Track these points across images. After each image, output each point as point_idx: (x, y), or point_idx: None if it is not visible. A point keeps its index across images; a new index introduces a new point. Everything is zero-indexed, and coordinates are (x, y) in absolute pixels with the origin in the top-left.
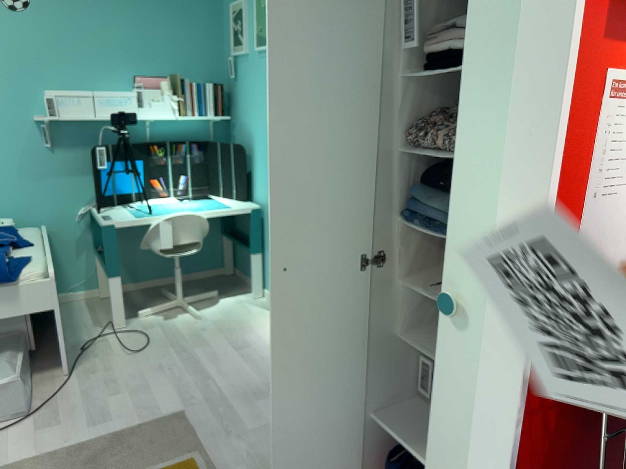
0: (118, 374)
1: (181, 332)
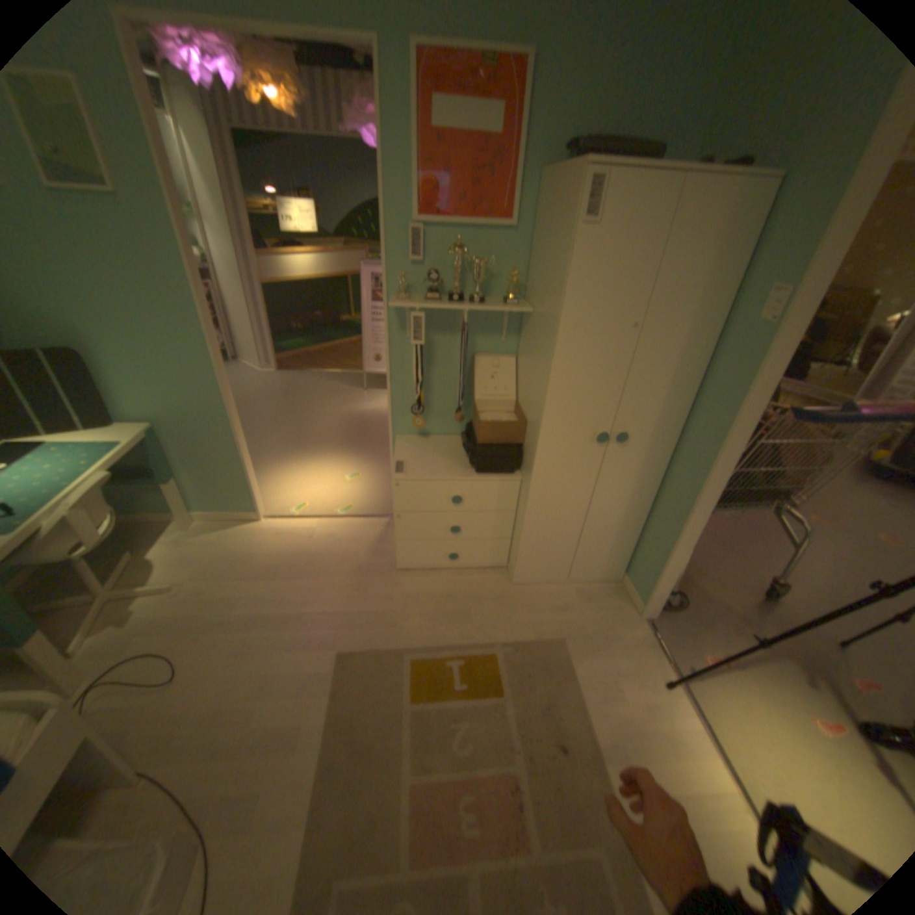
0: (205, 708)
1: (178, 617)
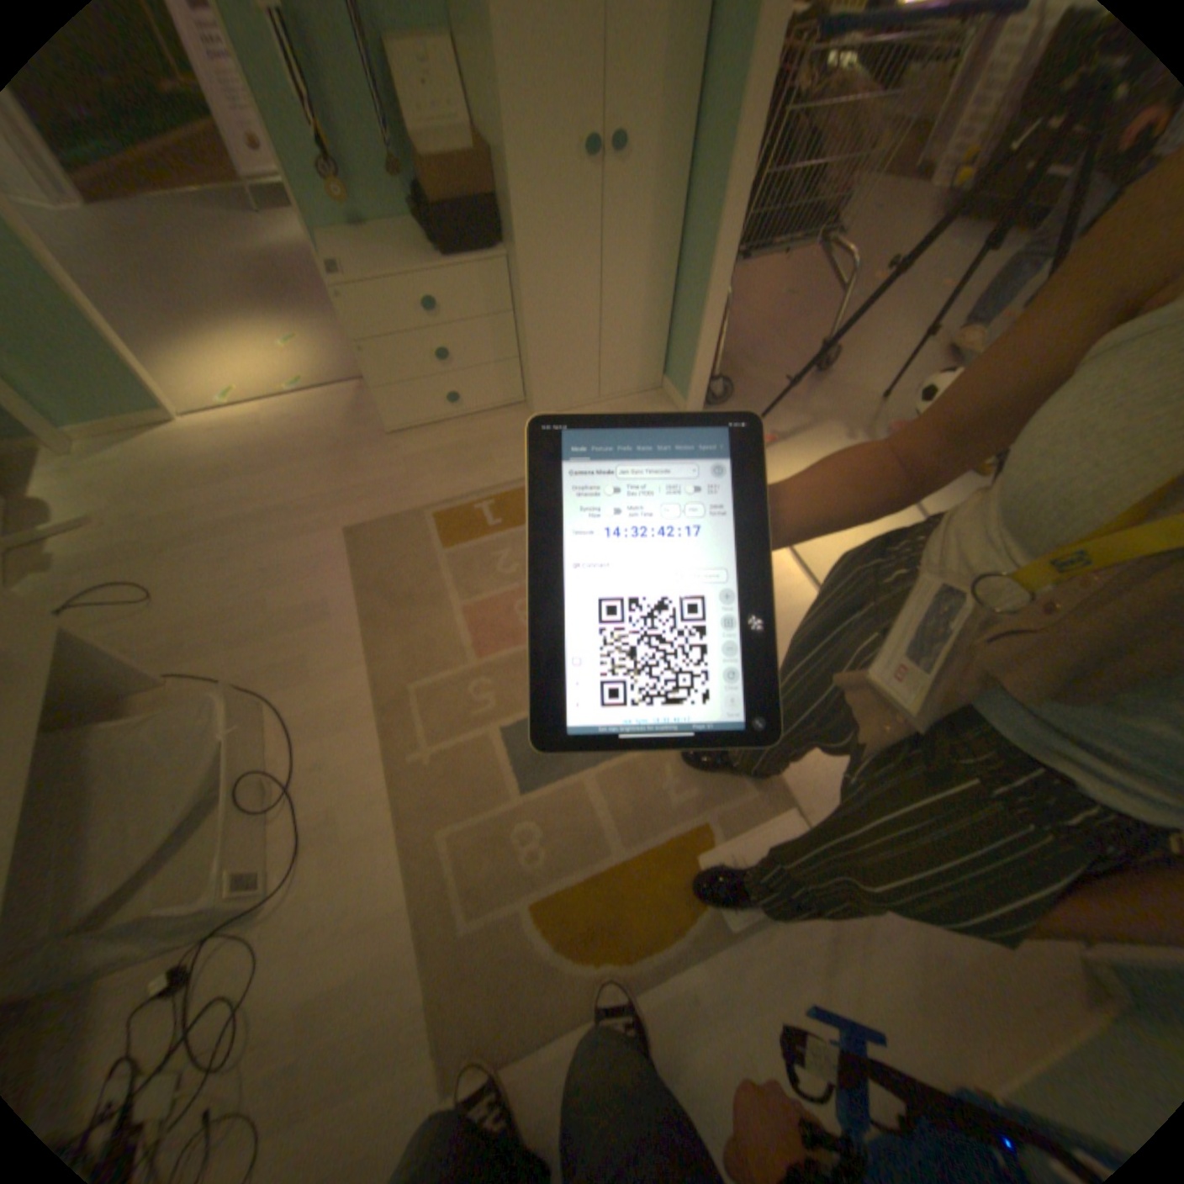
0: (204, 611)
1: (116, 544)
